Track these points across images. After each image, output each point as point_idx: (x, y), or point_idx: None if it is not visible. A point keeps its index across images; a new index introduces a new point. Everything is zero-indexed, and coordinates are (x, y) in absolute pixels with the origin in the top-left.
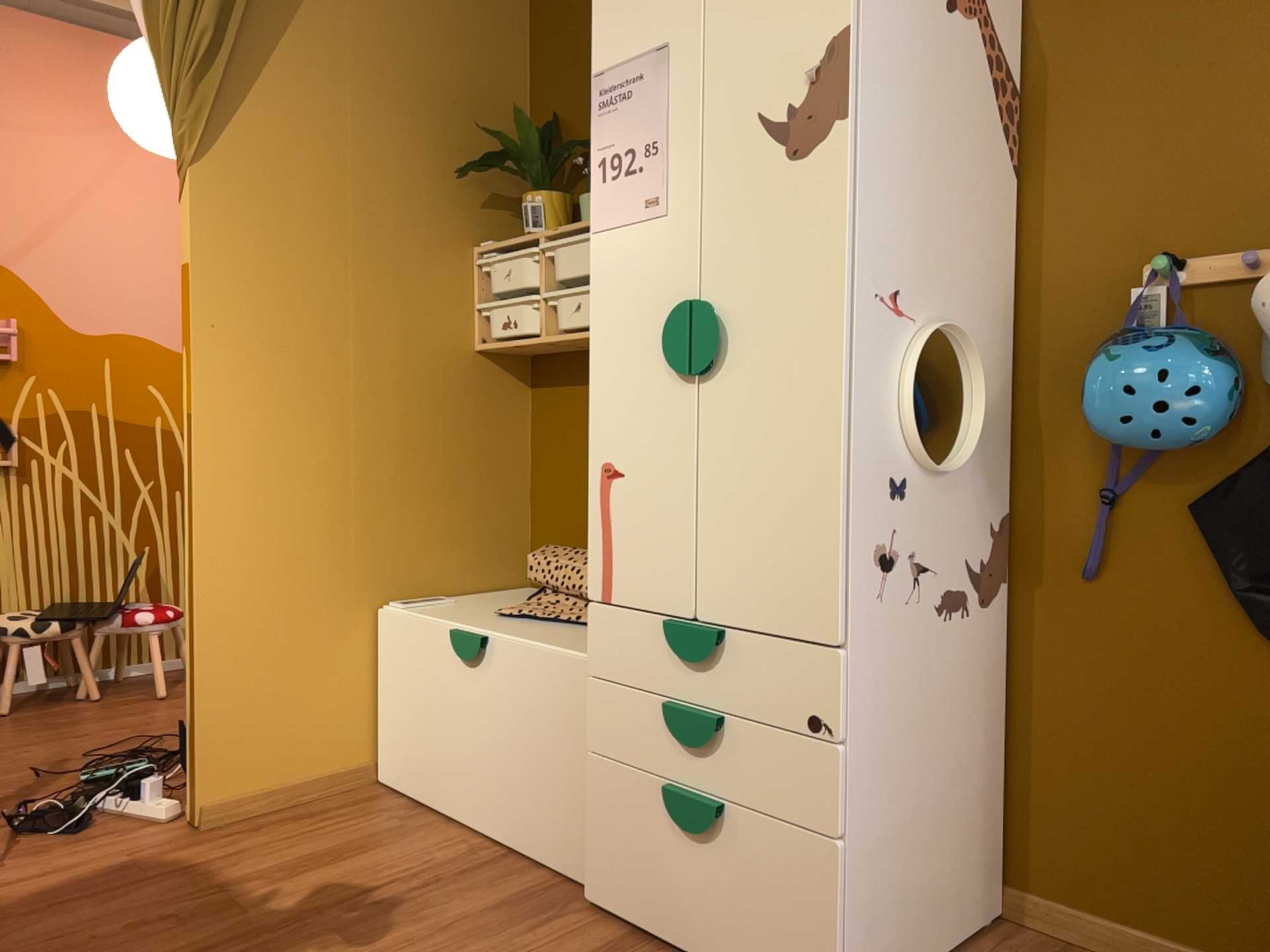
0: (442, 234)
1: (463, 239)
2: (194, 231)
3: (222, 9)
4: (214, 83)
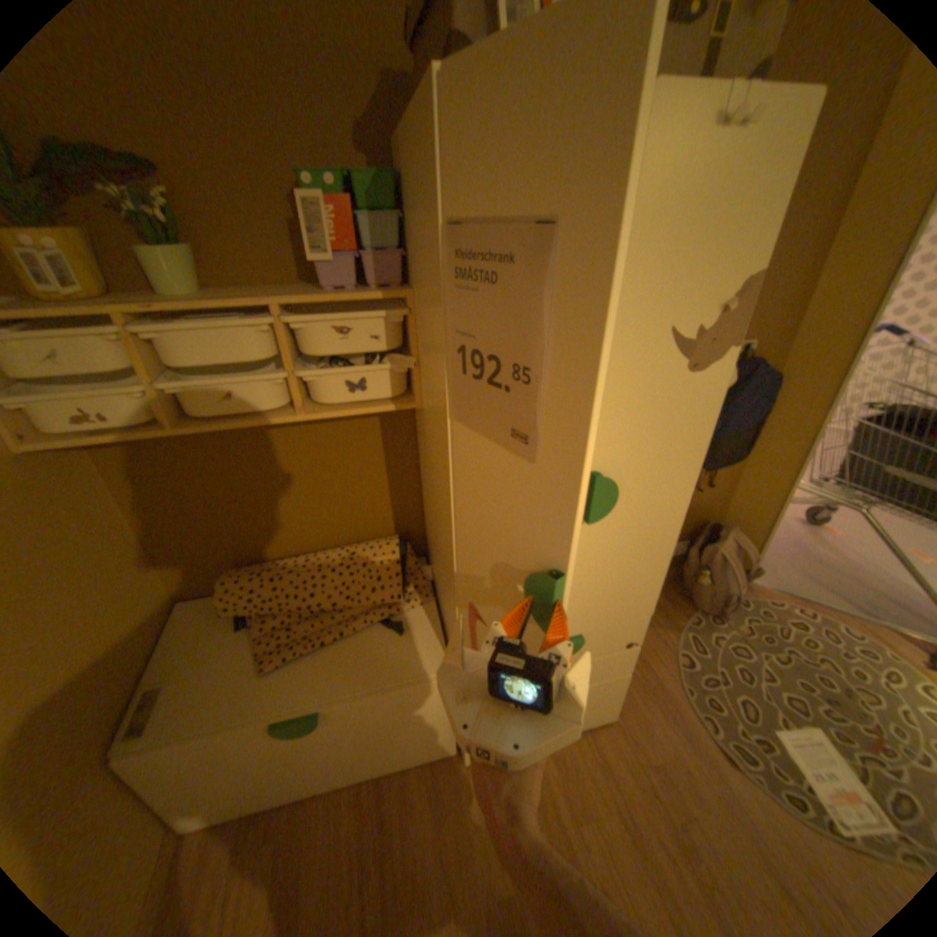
0: None
1: None
2: None
3: None
4: None
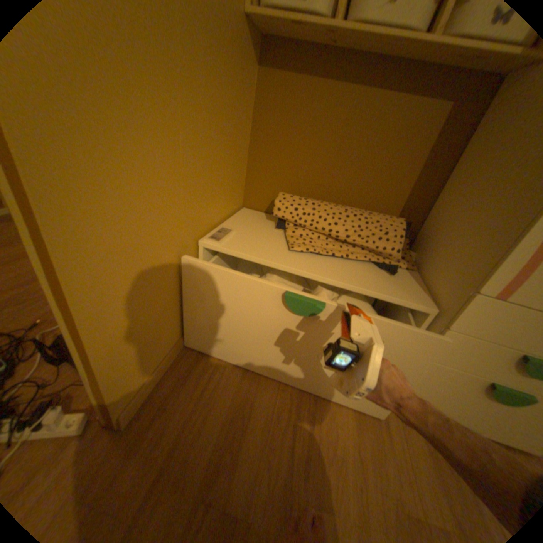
0: None
1: None
2: None
3: None
4: None
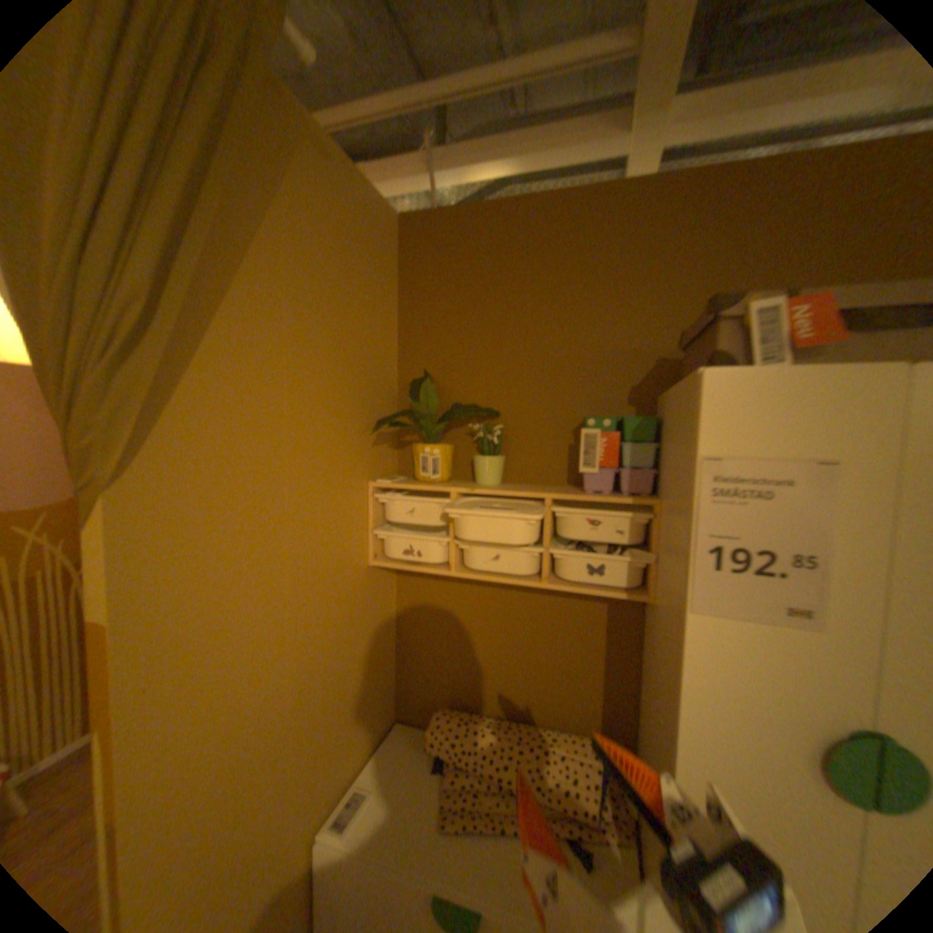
0: (350, 477)
1: (363, 476)
2: (108, 576)
3: (153, 263)
4: (136, 364)
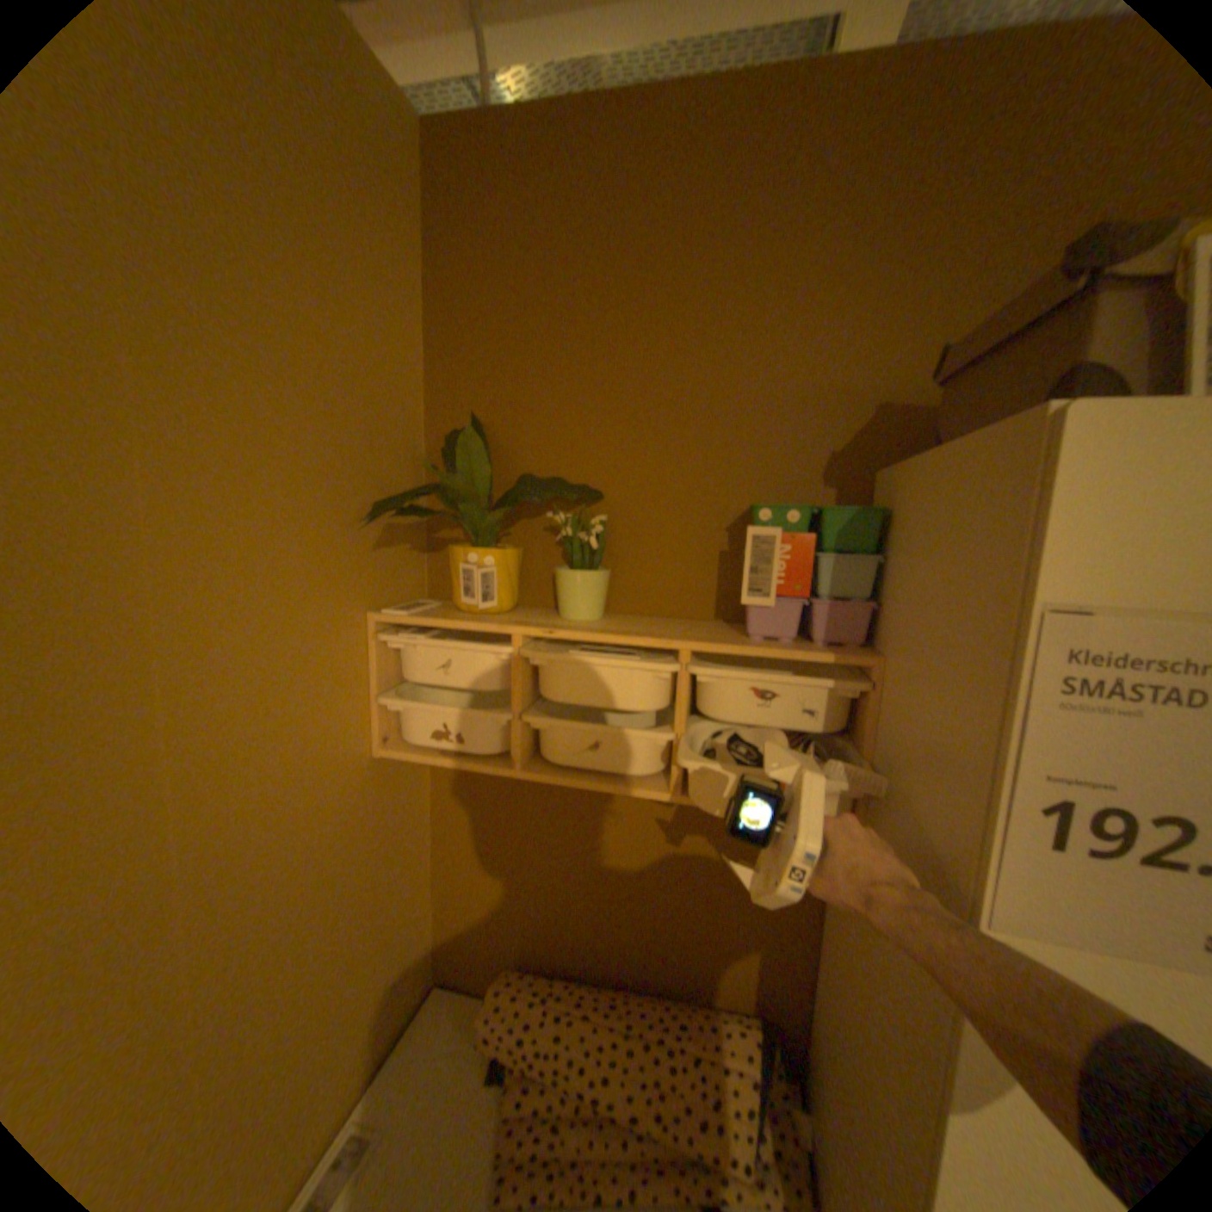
0: (326, 608)
1: (354, 603)
2: None
3: None
4: None
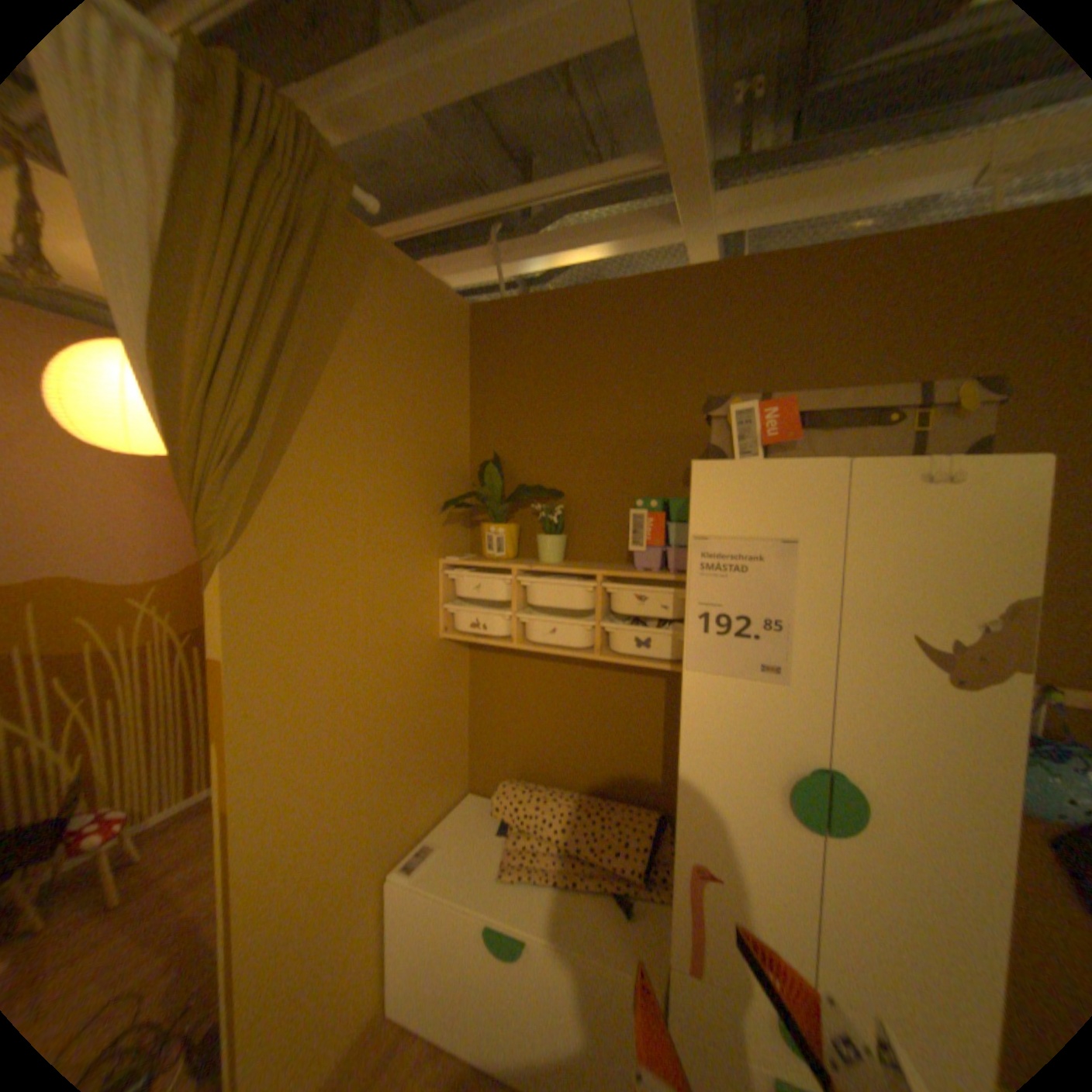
0: (420, 555)
1: (432, 554)
2: (222, 626)
3: (255, 394)
4: (242, 468)
